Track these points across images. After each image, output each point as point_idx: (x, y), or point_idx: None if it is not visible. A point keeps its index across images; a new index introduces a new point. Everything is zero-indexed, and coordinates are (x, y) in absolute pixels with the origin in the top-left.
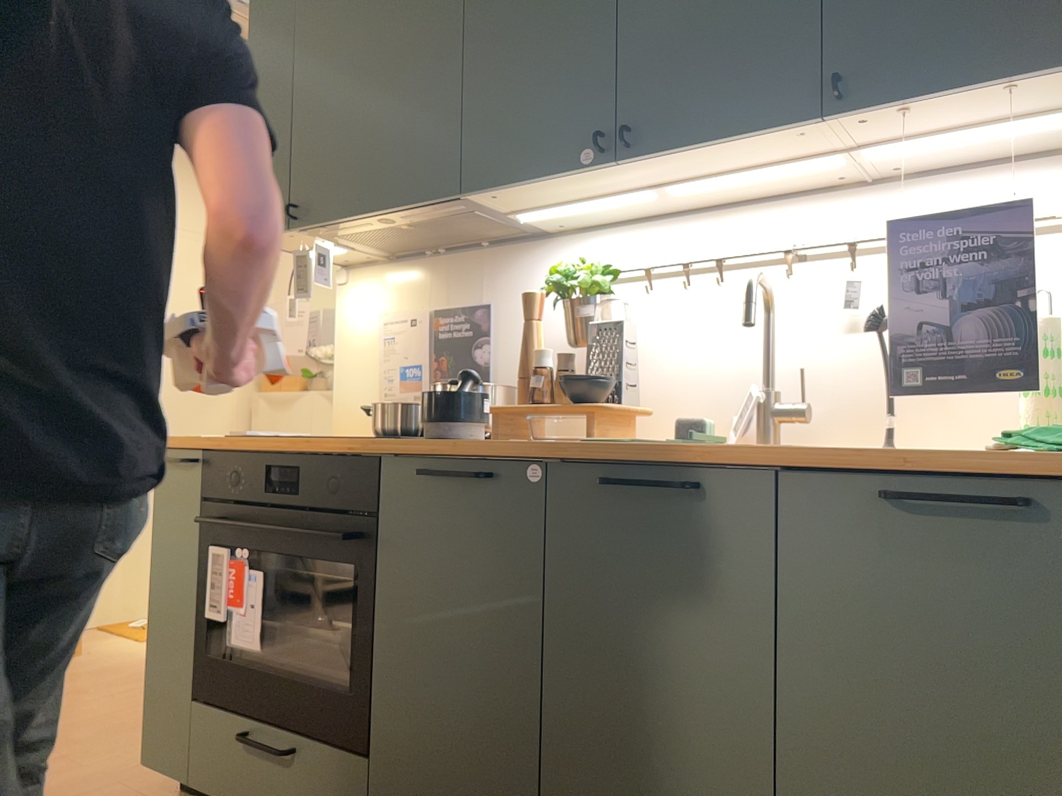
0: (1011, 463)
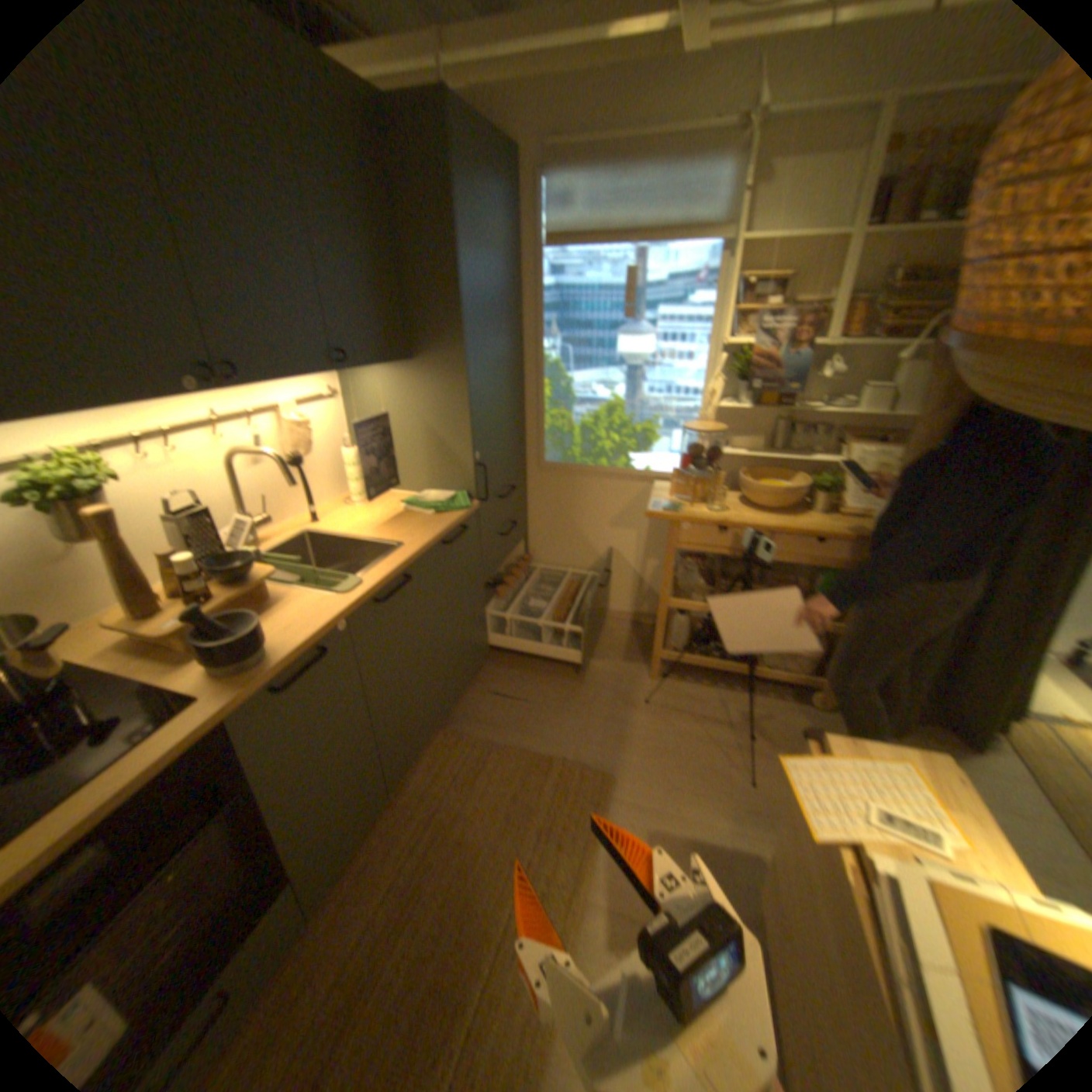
0: (463, 520)
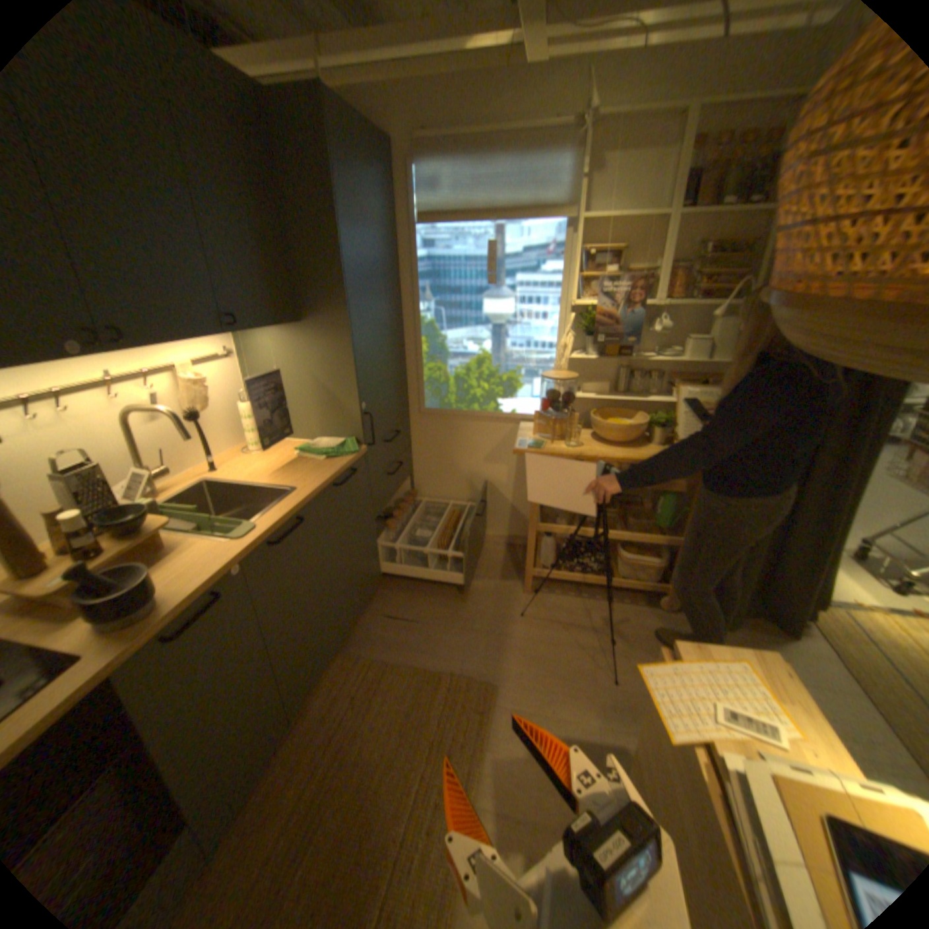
0: (351, 463)
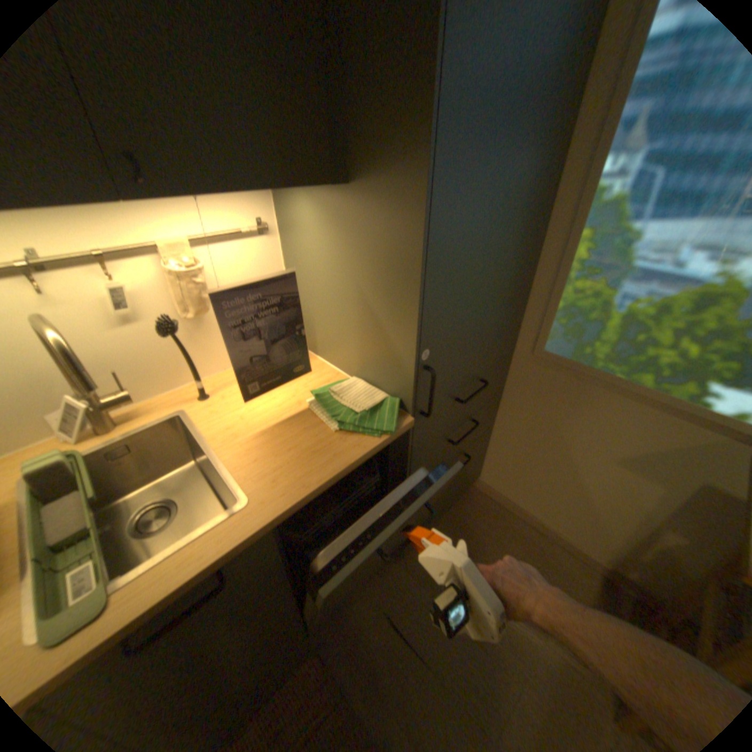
0: (373, 453)
